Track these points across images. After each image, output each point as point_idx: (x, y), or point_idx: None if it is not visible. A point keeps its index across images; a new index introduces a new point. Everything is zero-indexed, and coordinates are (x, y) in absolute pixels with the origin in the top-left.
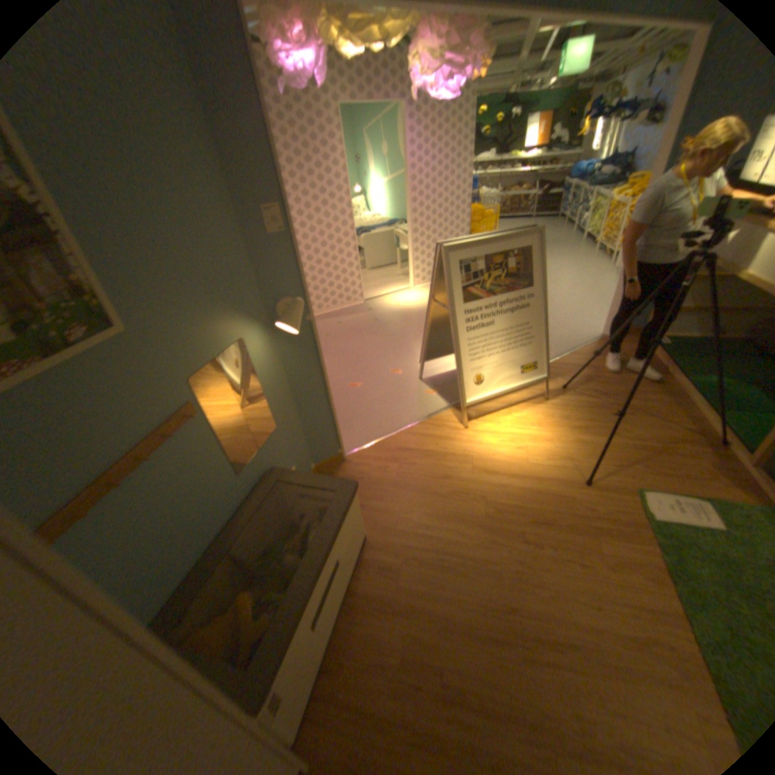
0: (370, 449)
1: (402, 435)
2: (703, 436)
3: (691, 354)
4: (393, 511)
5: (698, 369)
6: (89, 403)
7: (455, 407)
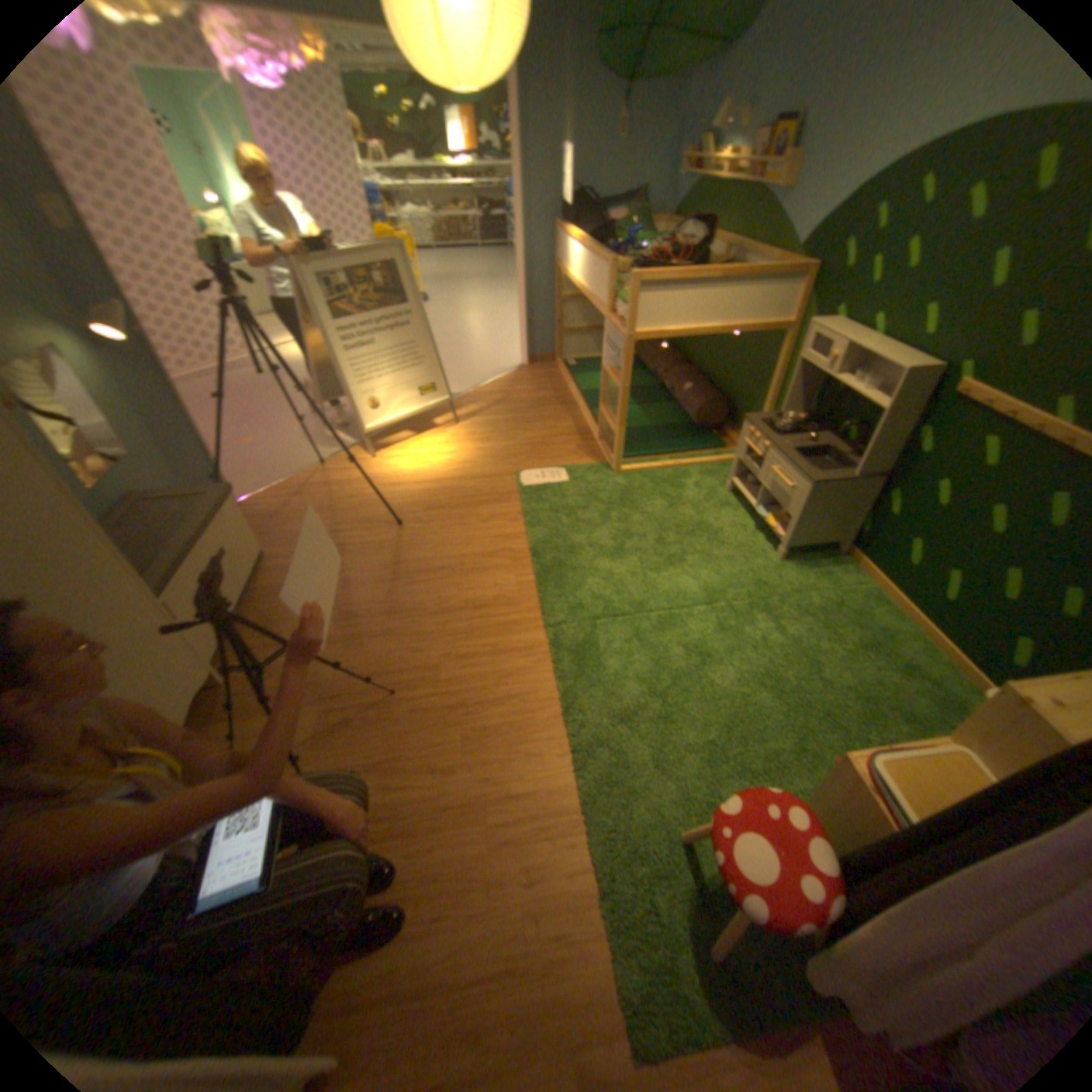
0: (265, 493)
1: (302, 476)
2: (575, 430)
3: (586, 372)
4: (292, 532)
5: (588, 383)
6: None
7: (362, 444)
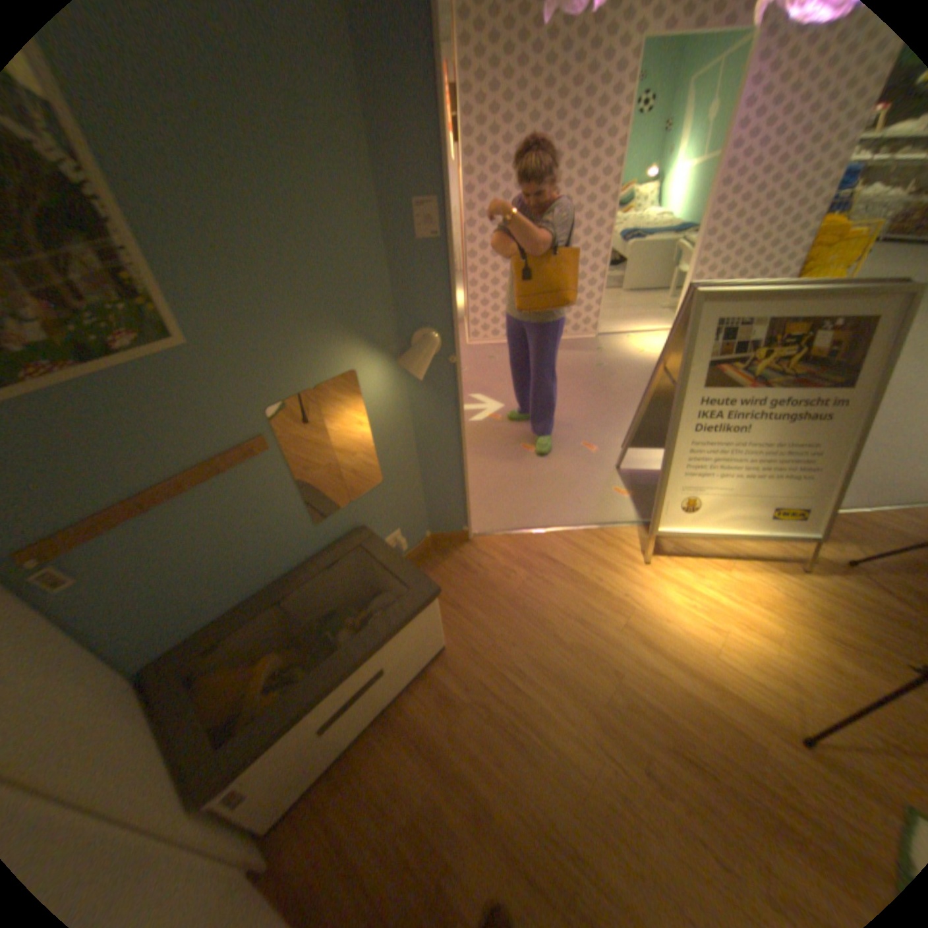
0: (505, 540)
1: (553, 538)
2: None
3: None
4: (492, 633)
5: None
6: (131, 419)
7: (647, 527)
